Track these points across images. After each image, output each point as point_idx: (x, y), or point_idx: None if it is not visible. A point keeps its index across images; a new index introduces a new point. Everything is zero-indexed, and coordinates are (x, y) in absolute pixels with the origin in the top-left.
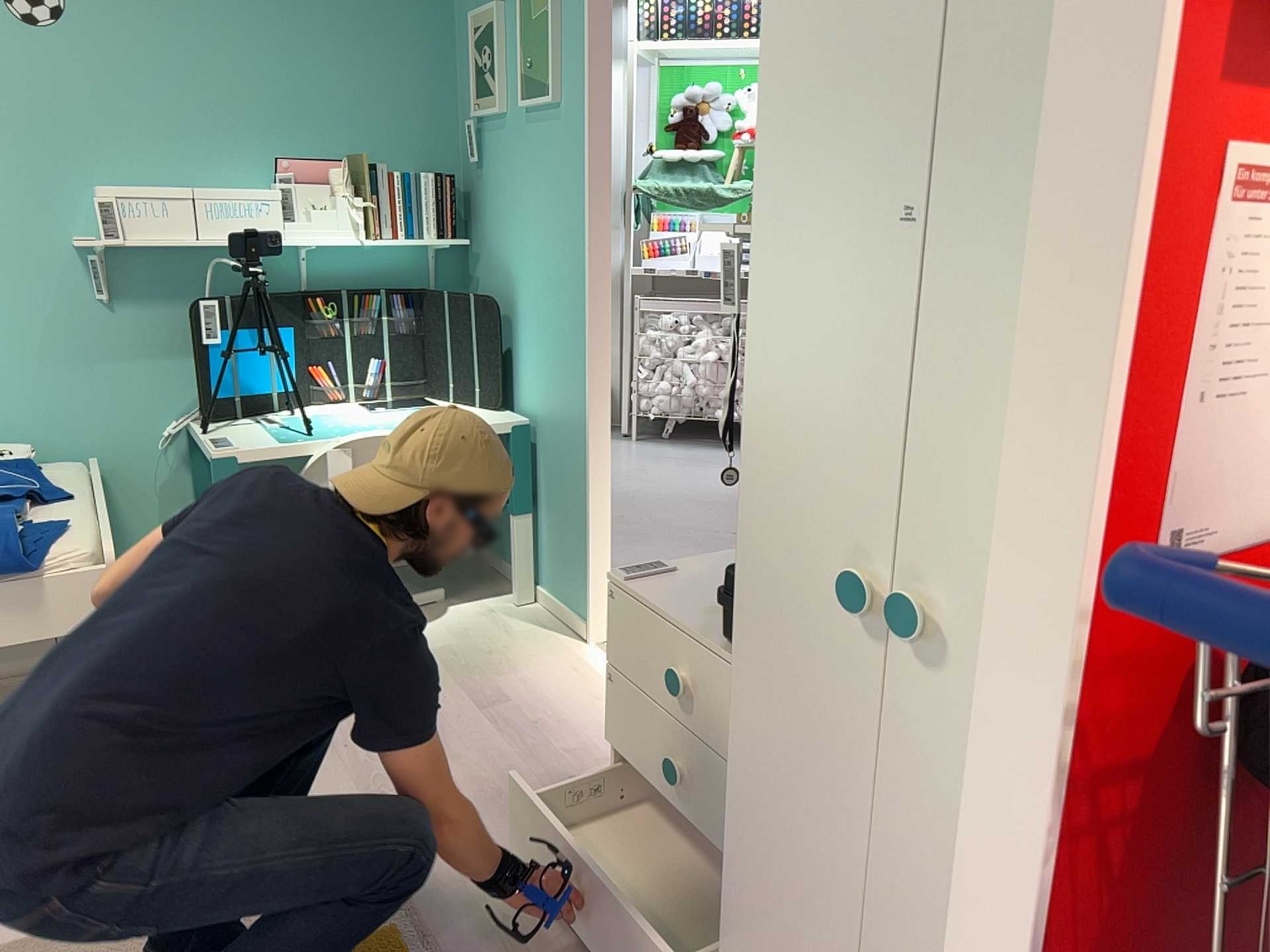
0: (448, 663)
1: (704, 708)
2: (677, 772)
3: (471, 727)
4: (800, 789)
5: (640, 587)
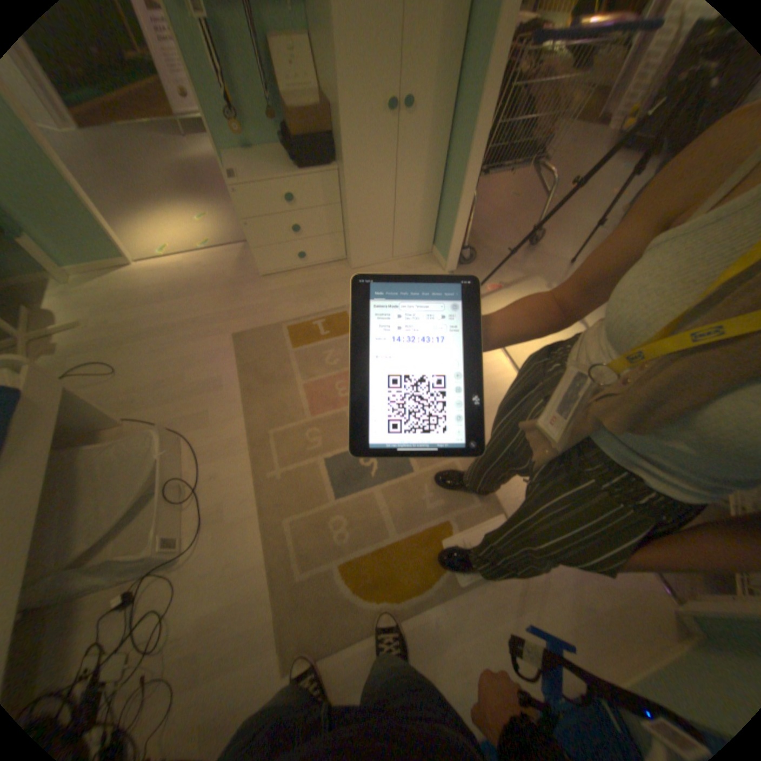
0: (109, 311)
1: (300, 199)
2: (297, 228)
3: (174, 306)
4: (372, 180)
5: (245, 179)
